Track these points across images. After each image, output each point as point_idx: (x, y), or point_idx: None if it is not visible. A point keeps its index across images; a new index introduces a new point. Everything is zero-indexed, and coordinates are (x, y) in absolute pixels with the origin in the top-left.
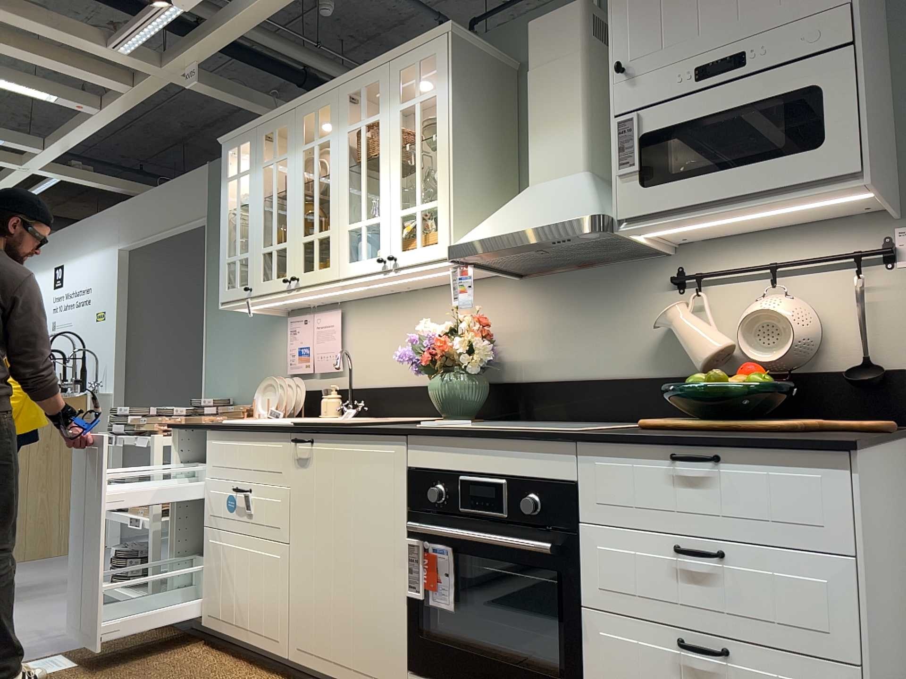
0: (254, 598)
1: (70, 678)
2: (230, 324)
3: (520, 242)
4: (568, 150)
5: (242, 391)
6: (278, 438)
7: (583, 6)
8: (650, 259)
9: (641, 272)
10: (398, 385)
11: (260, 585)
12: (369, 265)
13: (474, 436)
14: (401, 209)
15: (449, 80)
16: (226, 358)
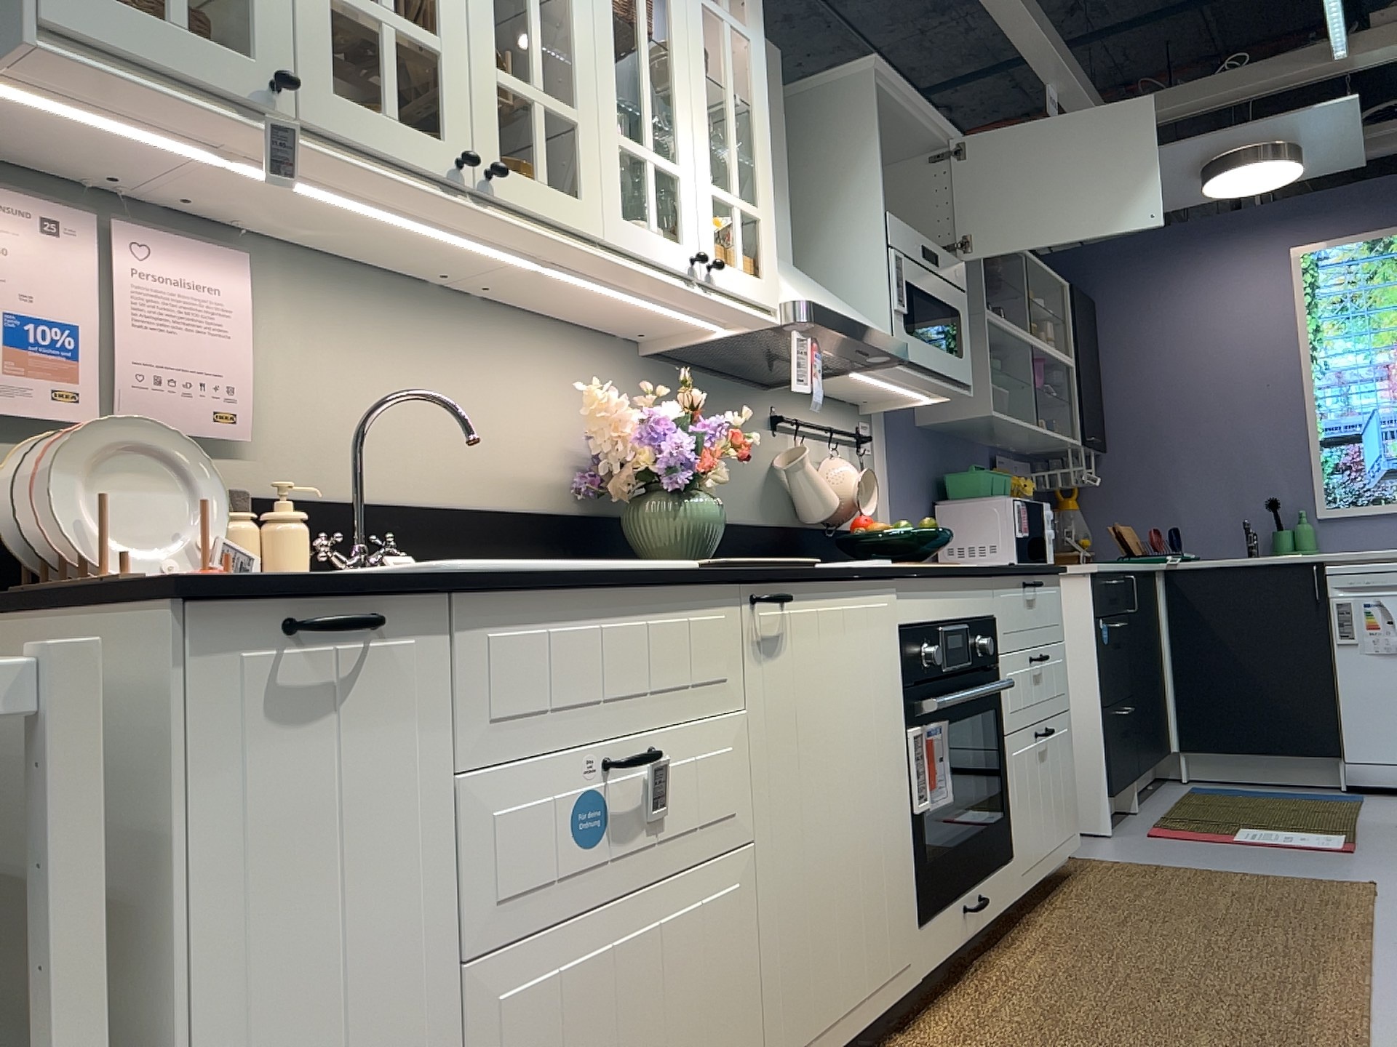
0: (681, 1043)
1: None
2: None
3: (869, 340)
4: (784, 230)
5: None
6: (716, 598)
7: (782, 64)
8: (758, 388)
9: (752, 400)
10: (434, 503)
11: (695, 997)
12: (669, 253)
13: (953, 574)
14: (715, 185)
15: (763, 38)
16: None
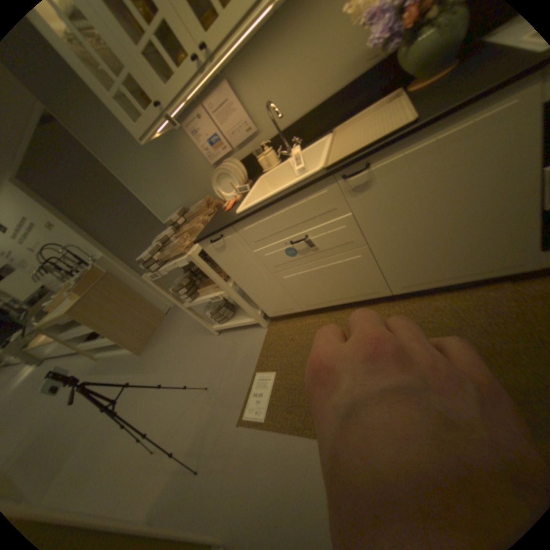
0: (346, 283)
1: (288, 382)
2: (140, 165)
3: None
4: None
5: (186, 199)
6: (321, 186)
7: None
8: None
9: None
10: (319, 104)
11: (348, 277)
12: None
13: None
14: None
15: None
16: (157, 188)
